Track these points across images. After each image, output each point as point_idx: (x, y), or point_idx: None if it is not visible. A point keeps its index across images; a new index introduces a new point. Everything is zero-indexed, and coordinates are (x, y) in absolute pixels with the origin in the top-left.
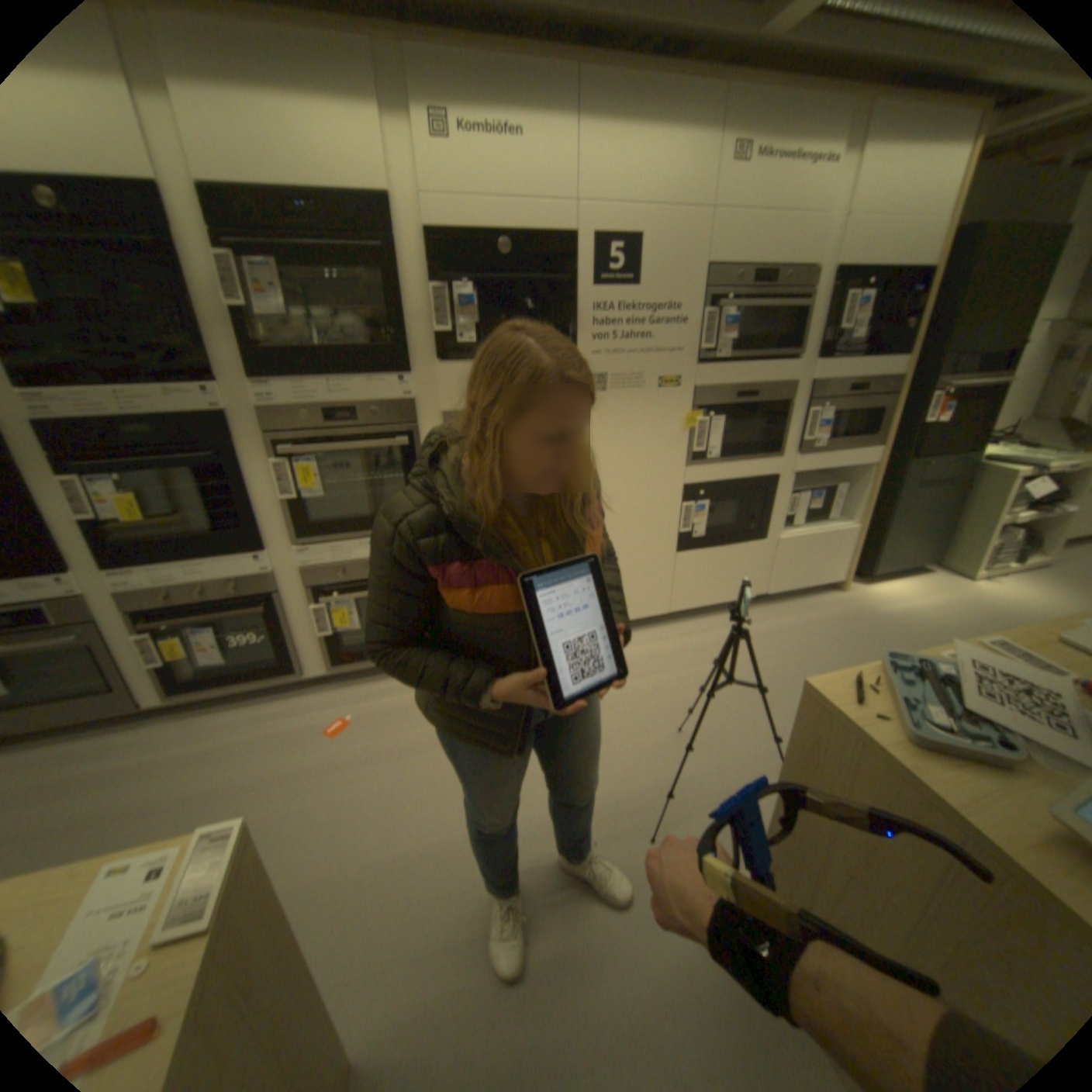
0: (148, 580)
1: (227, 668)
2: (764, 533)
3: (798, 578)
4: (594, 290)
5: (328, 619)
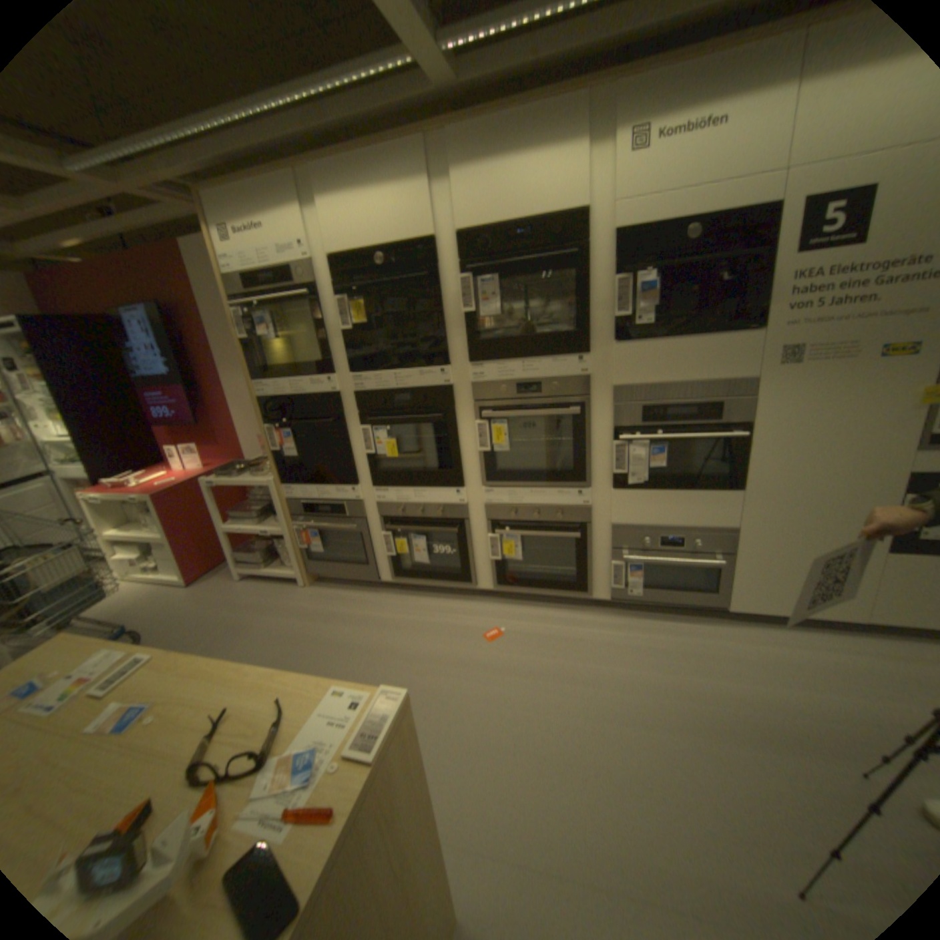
0: (396, 496)
1: (431, 566)
2: None
3: None
4: (798, 254)
5: (500, 546)
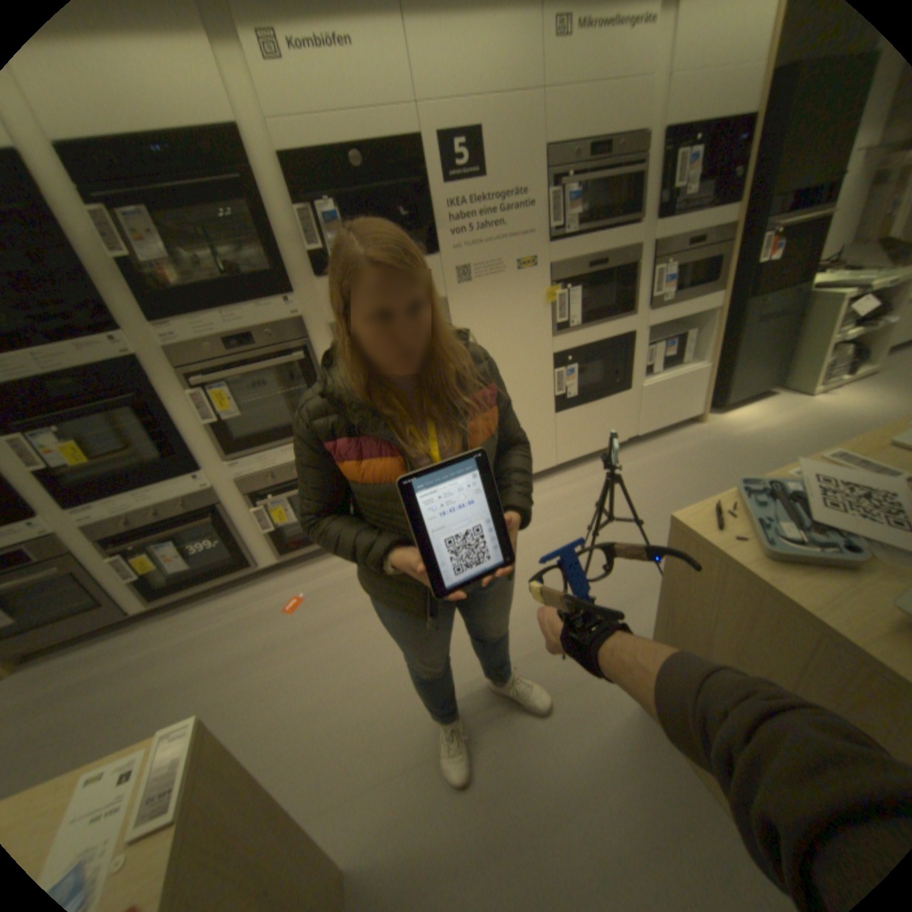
0: (105, 510)
1: (191, 571)
2: (628, 384)
3: (661, 418)
4: (445, 187)
5: (267, 517)
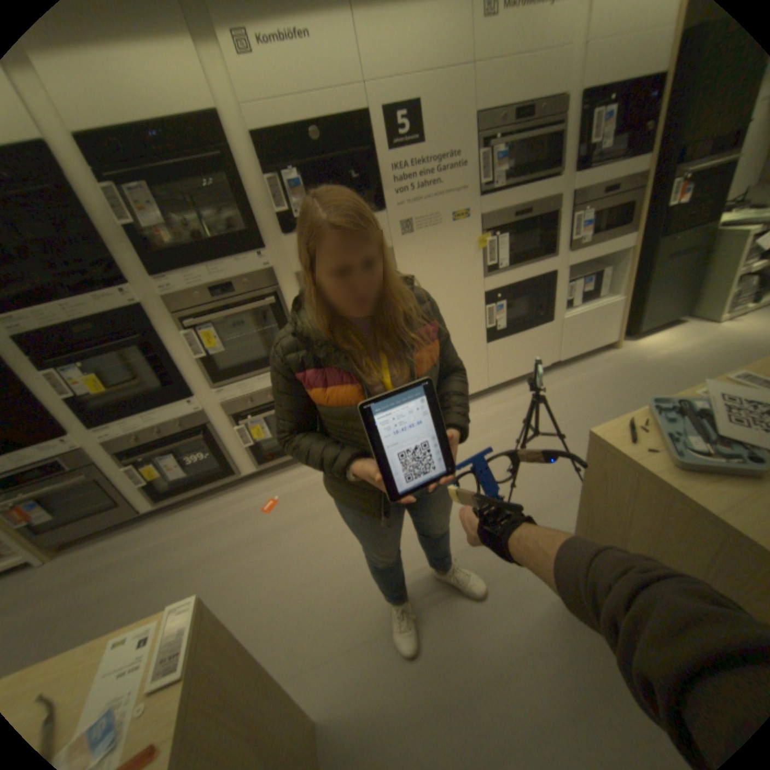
0: (121, 429)
1: (189, 478)
2: (551, 317)
3: (581, 345)
4: (390, 153)
5: (248, 433)
